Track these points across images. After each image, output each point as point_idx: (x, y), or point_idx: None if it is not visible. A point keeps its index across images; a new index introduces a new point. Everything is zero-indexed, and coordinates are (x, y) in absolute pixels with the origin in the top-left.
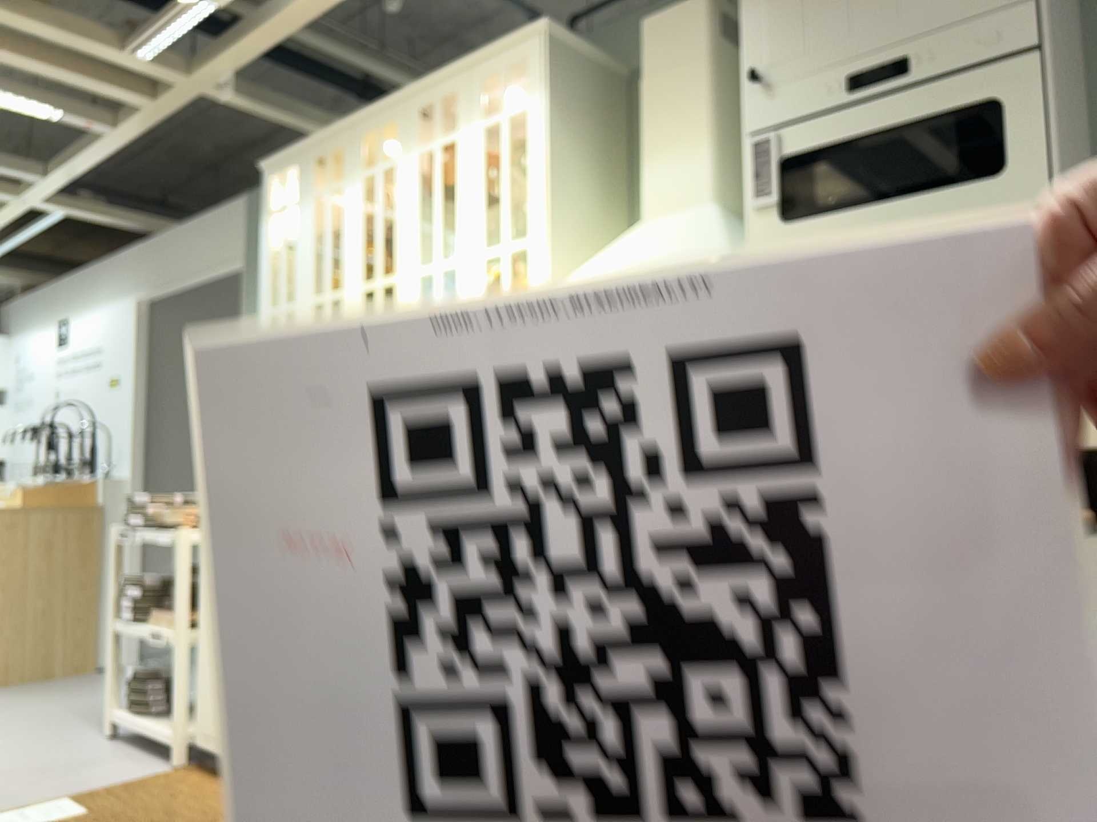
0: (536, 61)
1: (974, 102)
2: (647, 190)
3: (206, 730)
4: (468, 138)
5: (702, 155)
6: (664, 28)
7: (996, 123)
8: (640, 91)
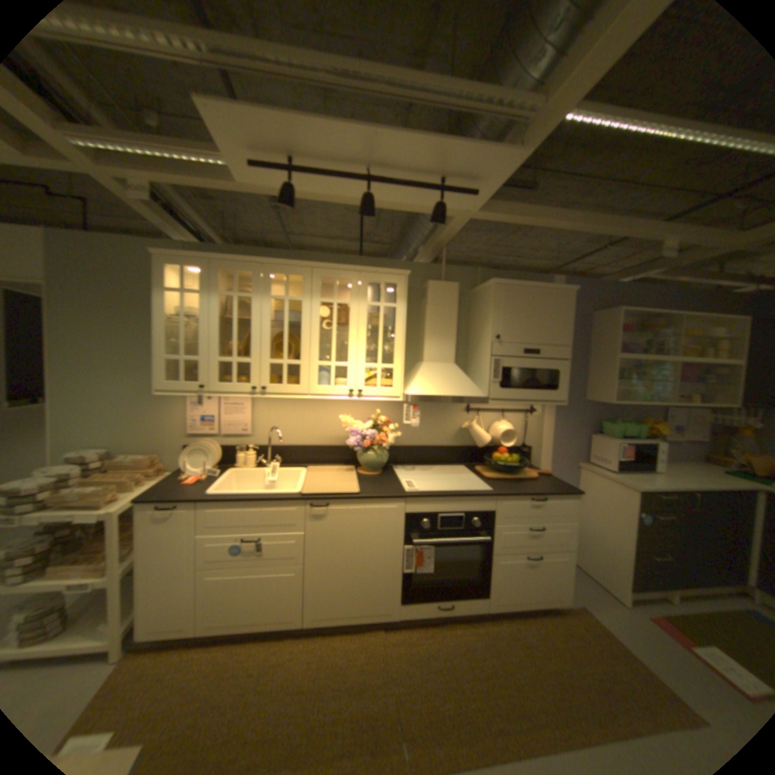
0: (391, 281)
1: (555, 370)
2: (429, 351)
3: (156, 627)
4: (360, 307)
5: (453, 345)
6: (442, 289)
7: (558, 377)
8: (429, 309)
